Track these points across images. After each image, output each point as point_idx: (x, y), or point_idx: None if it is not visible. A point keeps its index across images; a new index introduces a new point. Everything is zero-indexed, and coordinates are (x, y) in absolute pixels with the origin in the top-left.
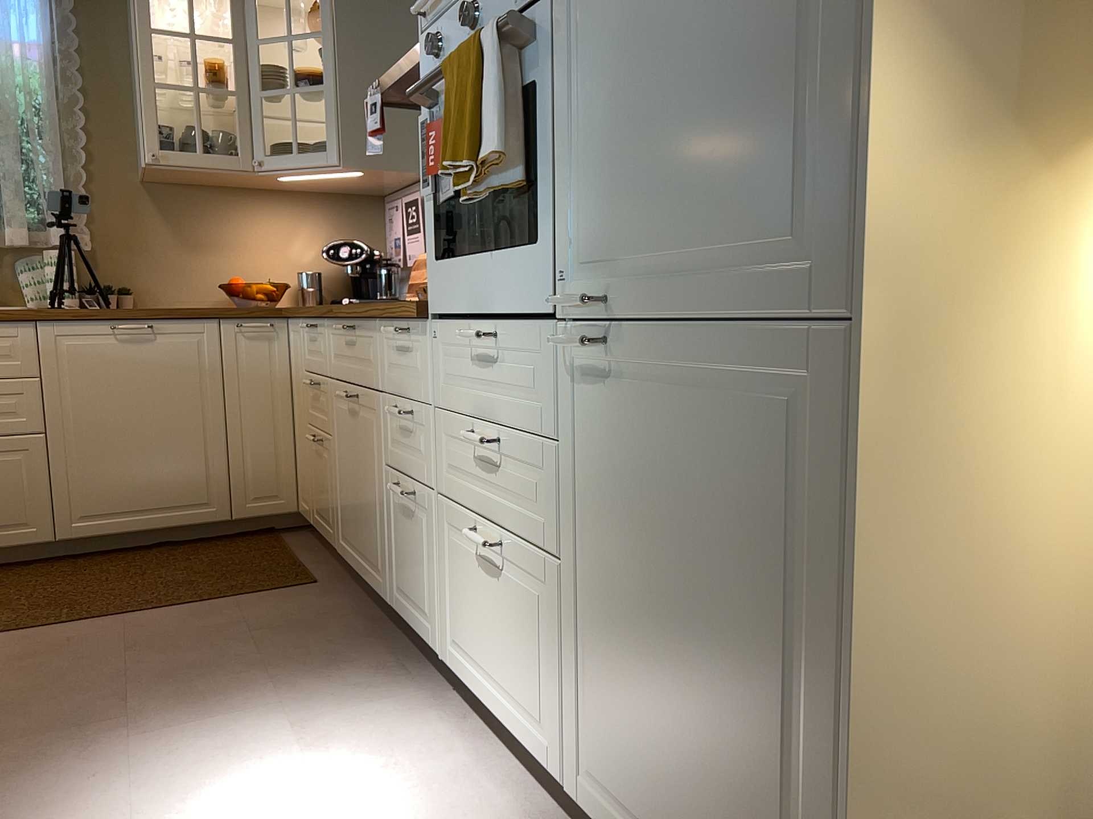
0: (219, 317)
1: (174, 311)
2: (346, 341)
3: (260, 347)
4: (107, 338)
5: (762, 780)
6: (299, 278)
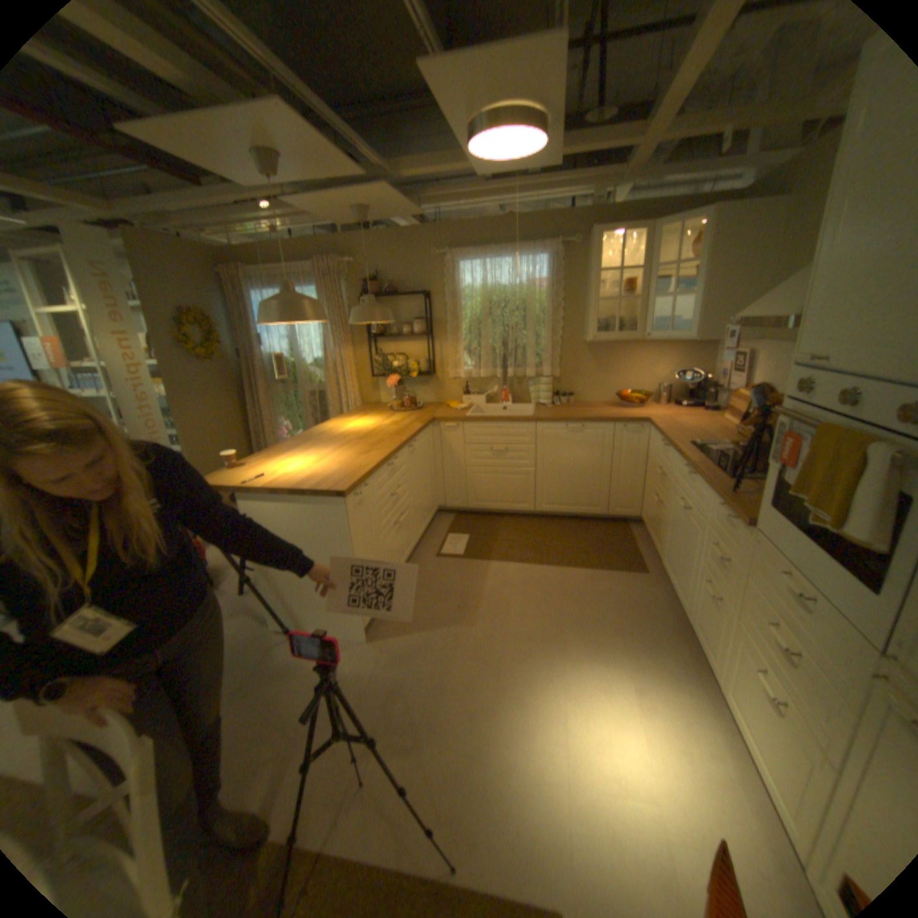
0: (615, 422)
1: (593, 419)
2: (687, 474)
3: (633, 437)
4: (562, 430)
5: None
6: (658, 388)
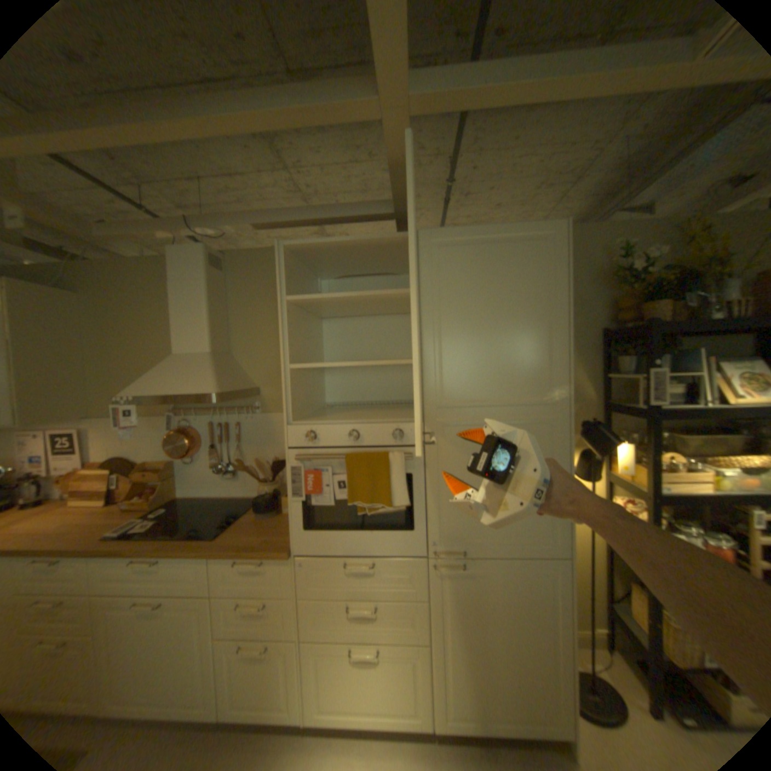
0: None
1: None
2: (134, 572)
3: None
4: None
5: (539, 677)
6: None
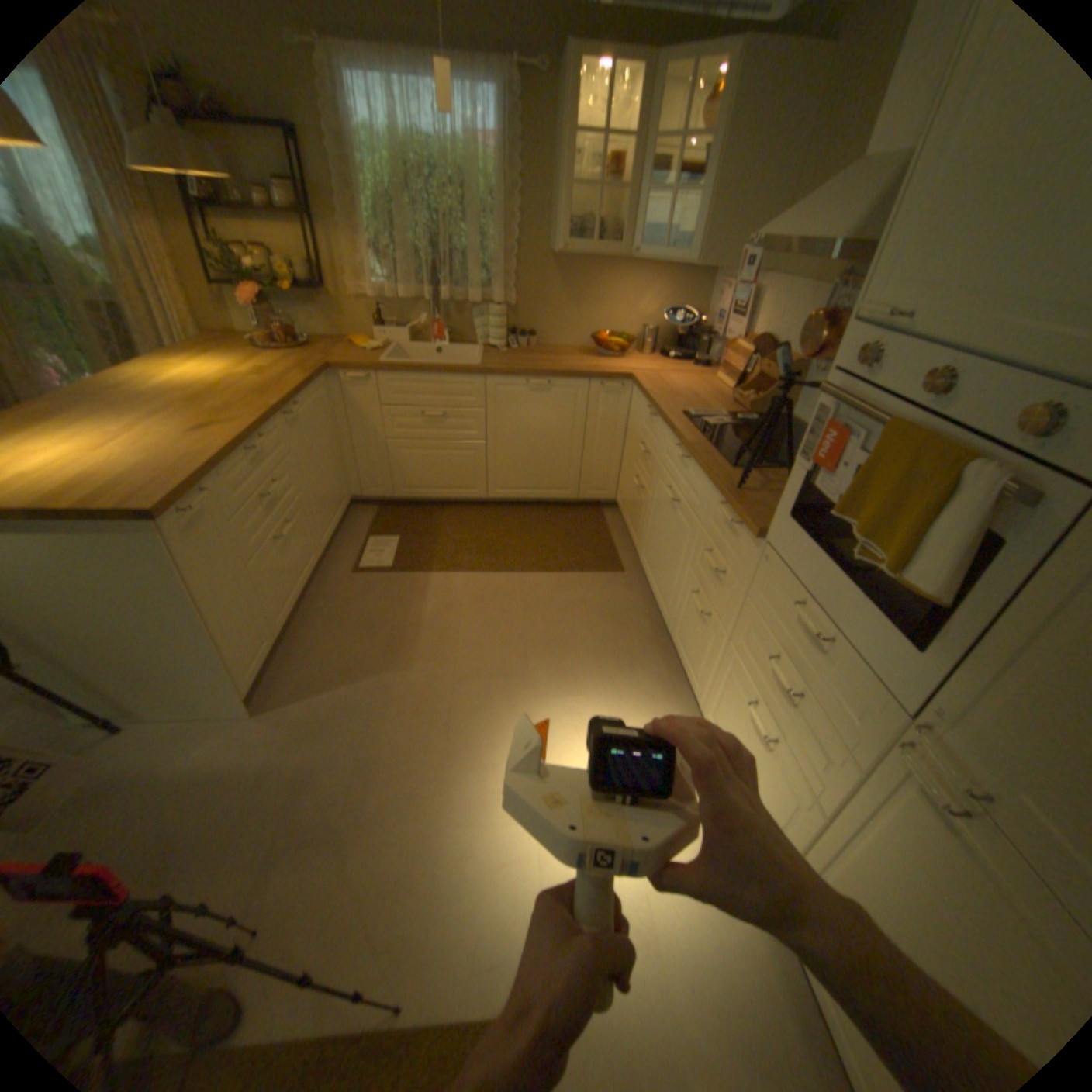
0: (590, 379)
1: (563, 374)
2: (678, 457)
3: (611, 400)
4: (522, 389)
5: None
6: (642, 331)
